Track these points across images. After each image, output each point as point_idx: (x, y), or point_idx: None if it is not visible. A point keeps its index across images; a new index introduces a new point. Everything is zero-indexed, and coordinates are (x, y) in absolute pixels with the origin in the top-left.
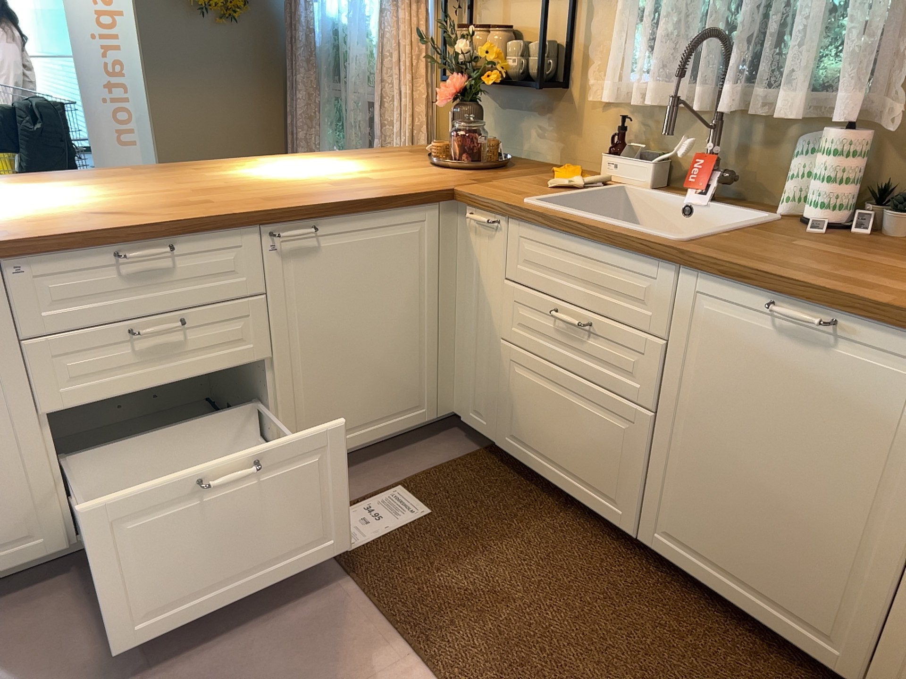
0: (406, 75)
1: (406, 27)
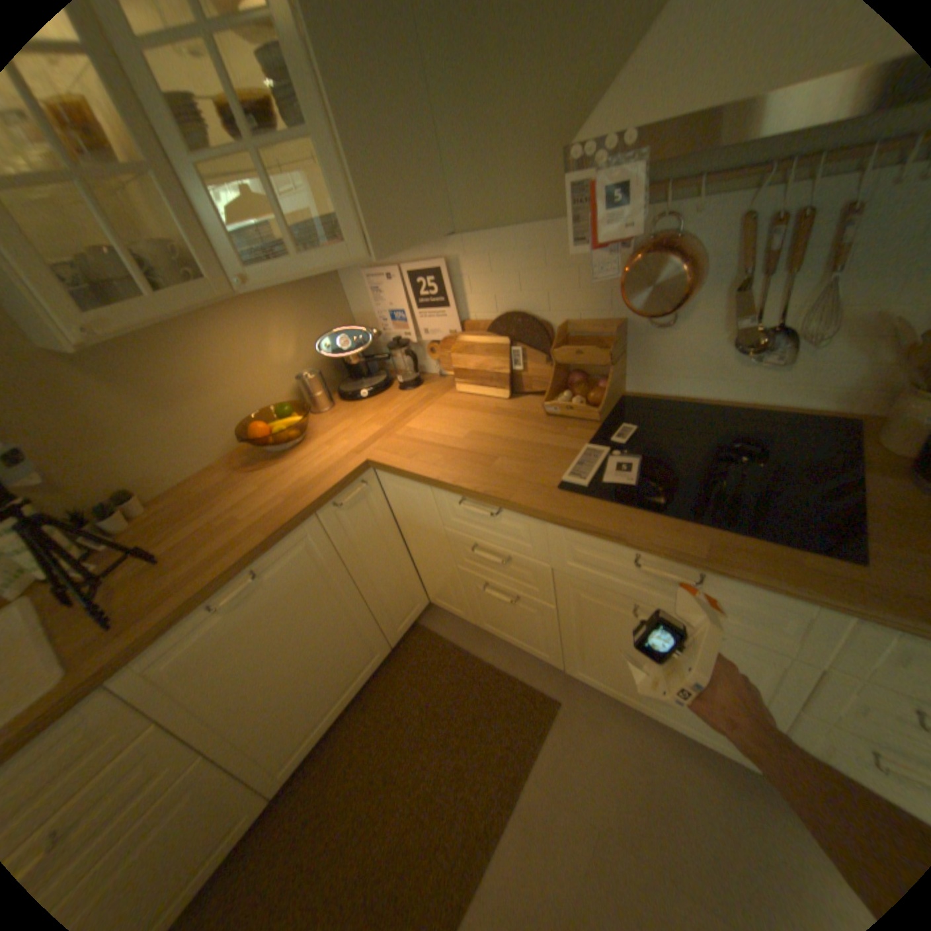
0: None
1: None
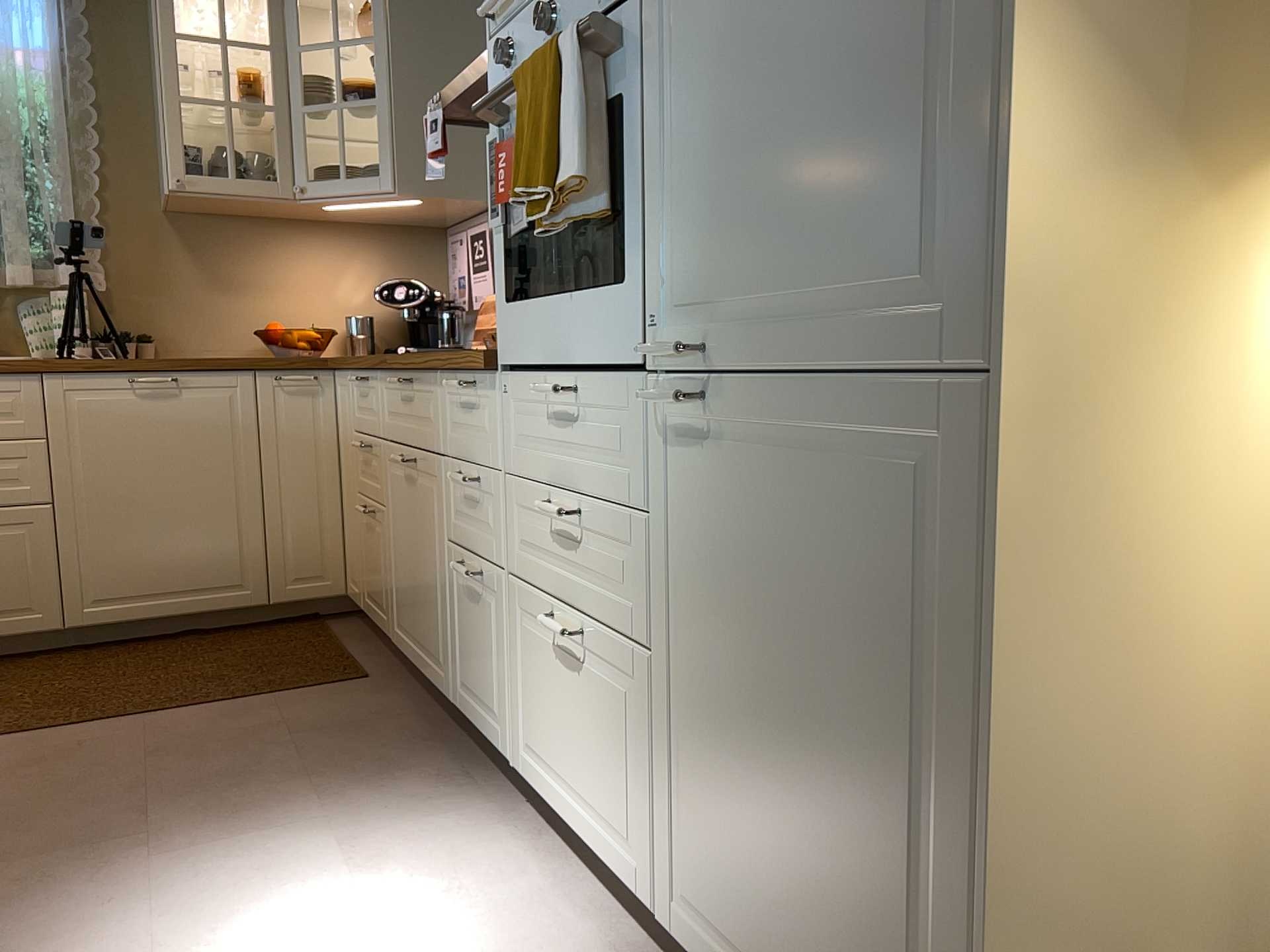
0: None
1: None
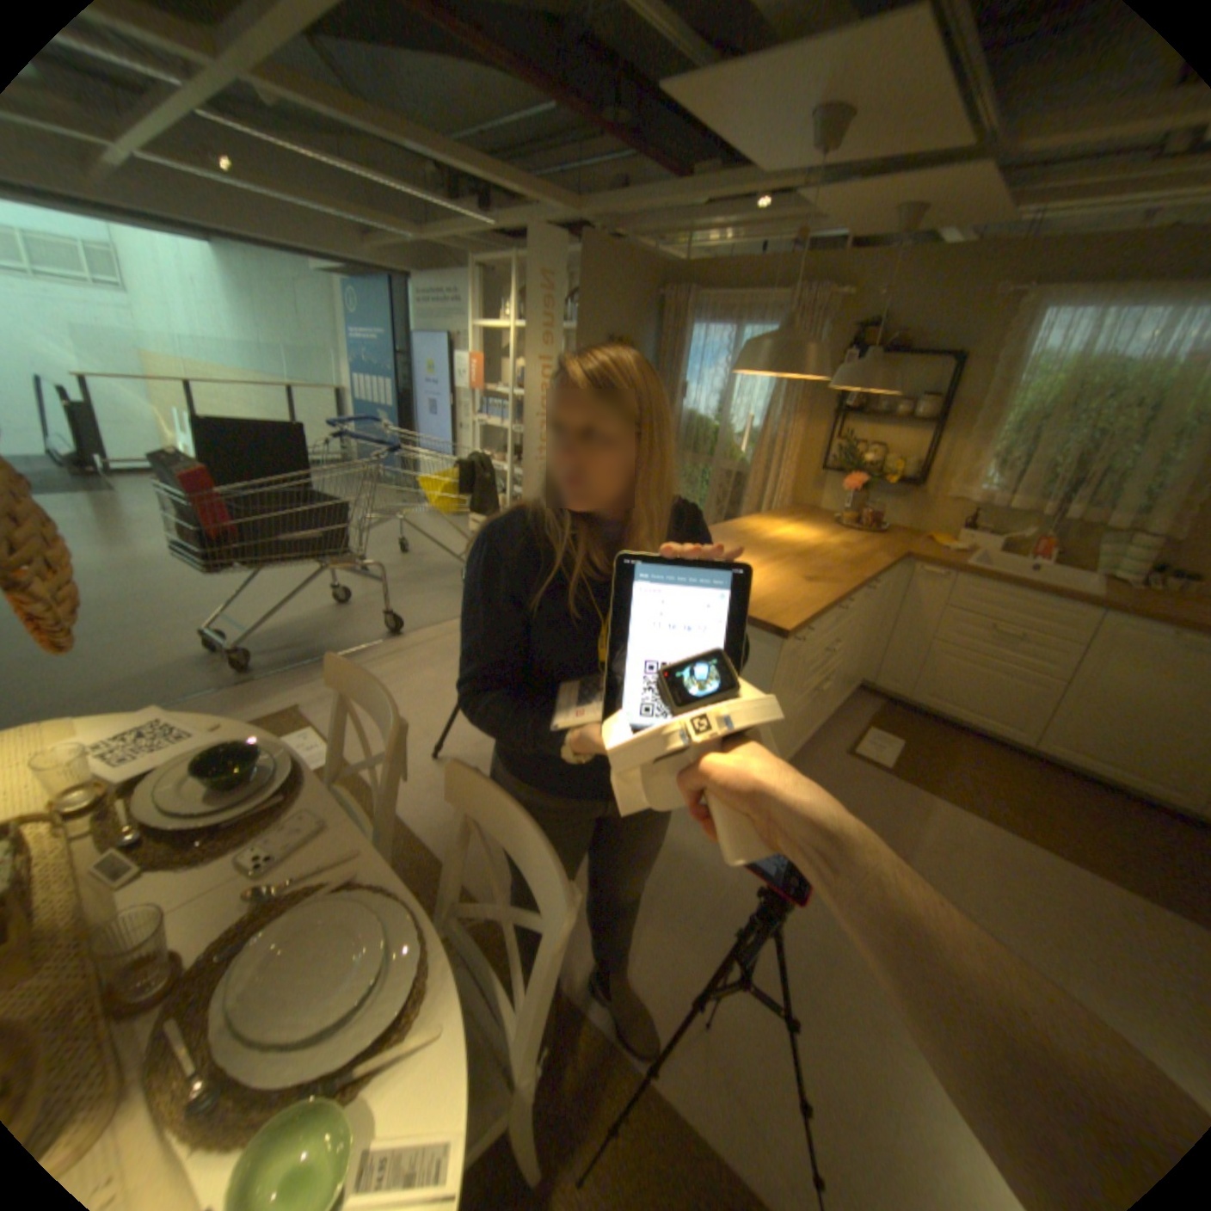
0: (786, 462)
1: (792, 432)
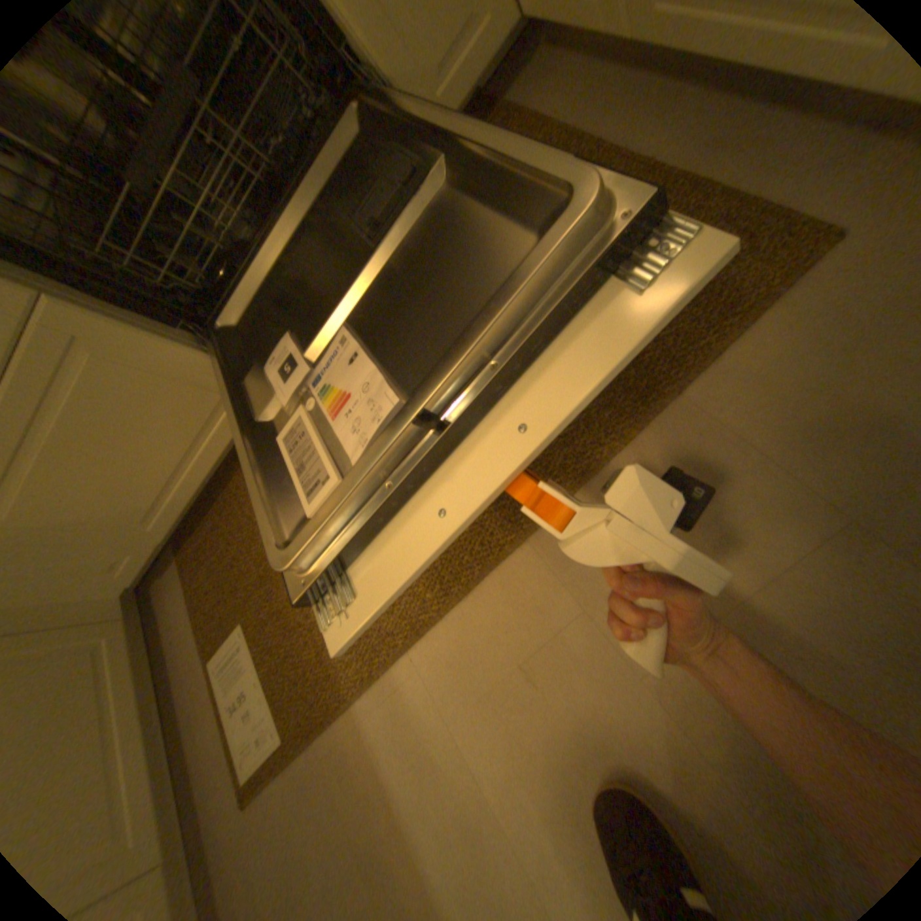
0: None
1: None
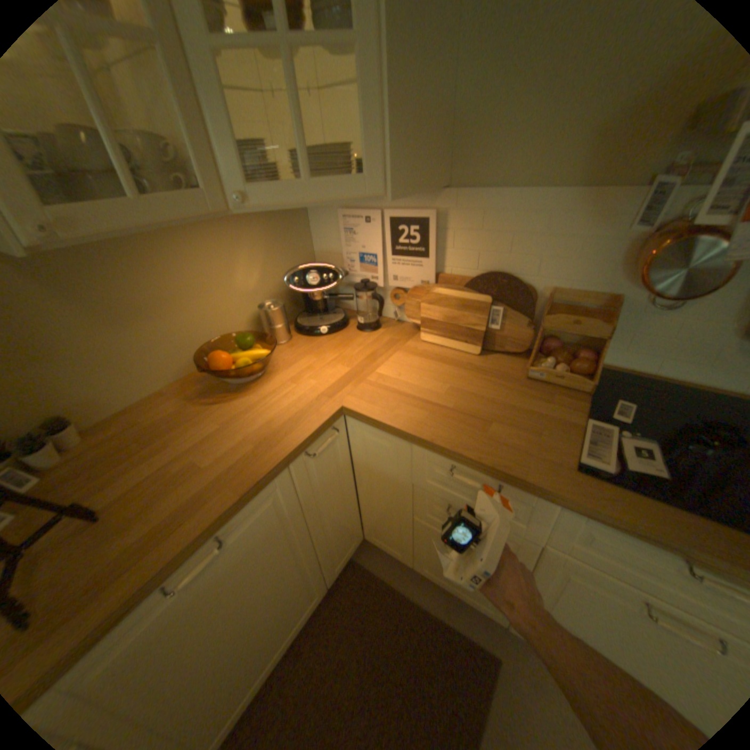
0: None
1: None
